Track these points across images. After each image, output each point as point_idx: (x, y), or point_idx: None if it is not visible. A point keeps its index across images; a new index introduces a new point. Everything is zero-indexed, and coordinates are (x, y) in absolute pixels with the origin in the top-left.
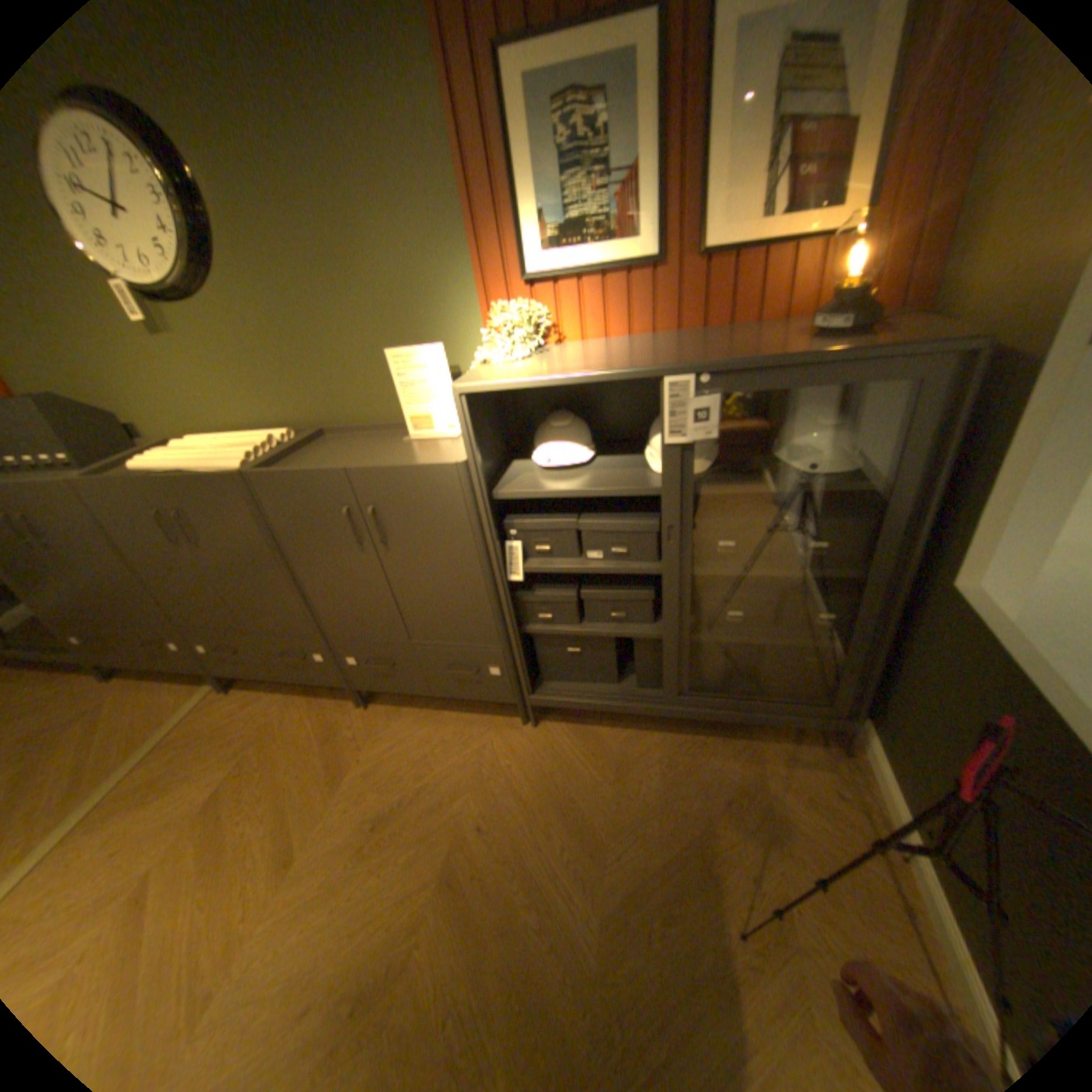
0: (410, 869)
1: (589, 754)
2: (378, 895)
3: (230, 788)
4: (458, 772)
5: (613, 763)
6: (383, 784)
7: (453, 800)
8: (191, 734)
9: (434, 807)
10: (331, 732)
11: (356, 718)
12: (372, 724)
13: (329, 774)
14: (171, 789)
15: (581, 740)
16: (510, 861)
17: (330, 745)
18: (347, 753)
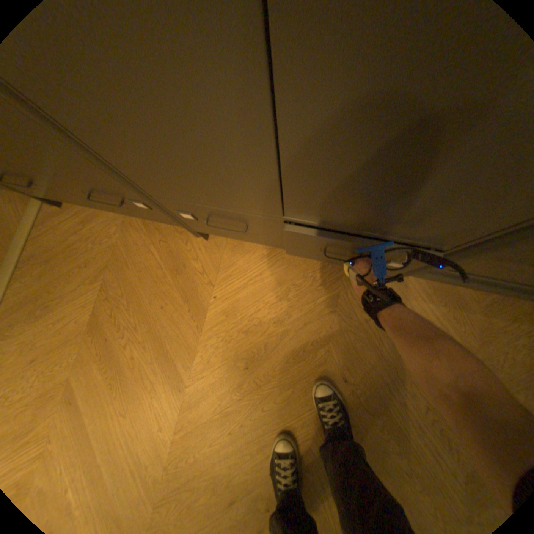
0: (289, 408)
1: (450, 316)
2: (266, 425)
3: (105, 311)
4: (316, 320)
5: (477, 328)
6: (246, 324)
7: (317, 348)
8: (46, 250)
9: (300, 353)
10: (180, 262)
11: (200, 248)
12: (218, 257)
13: (191, 307)
14: (53, 306)
15: (442, 298)
16: (379, 412)
17: (184, 277)
18: (202, 287)
